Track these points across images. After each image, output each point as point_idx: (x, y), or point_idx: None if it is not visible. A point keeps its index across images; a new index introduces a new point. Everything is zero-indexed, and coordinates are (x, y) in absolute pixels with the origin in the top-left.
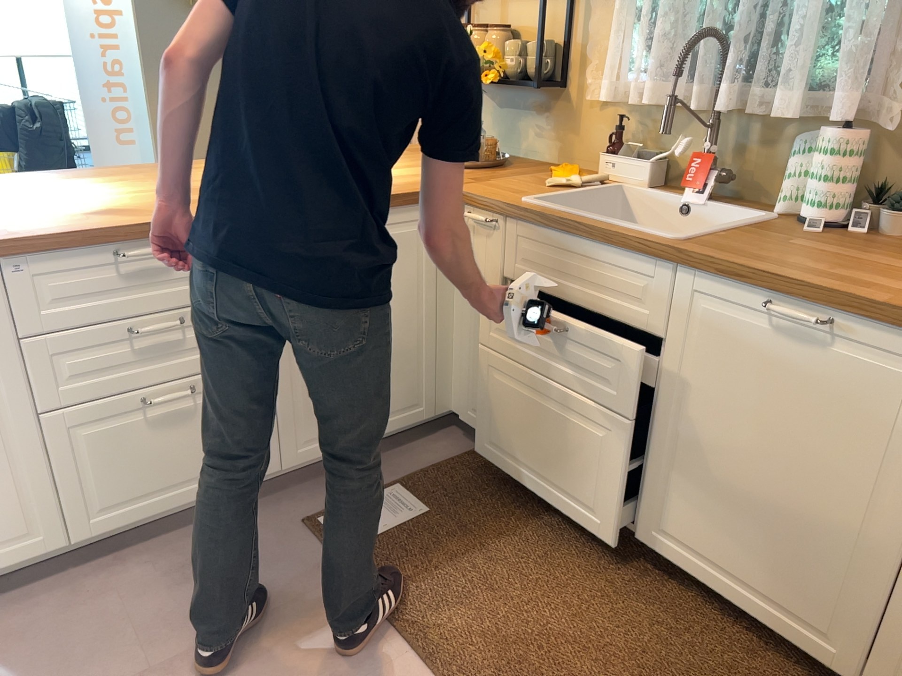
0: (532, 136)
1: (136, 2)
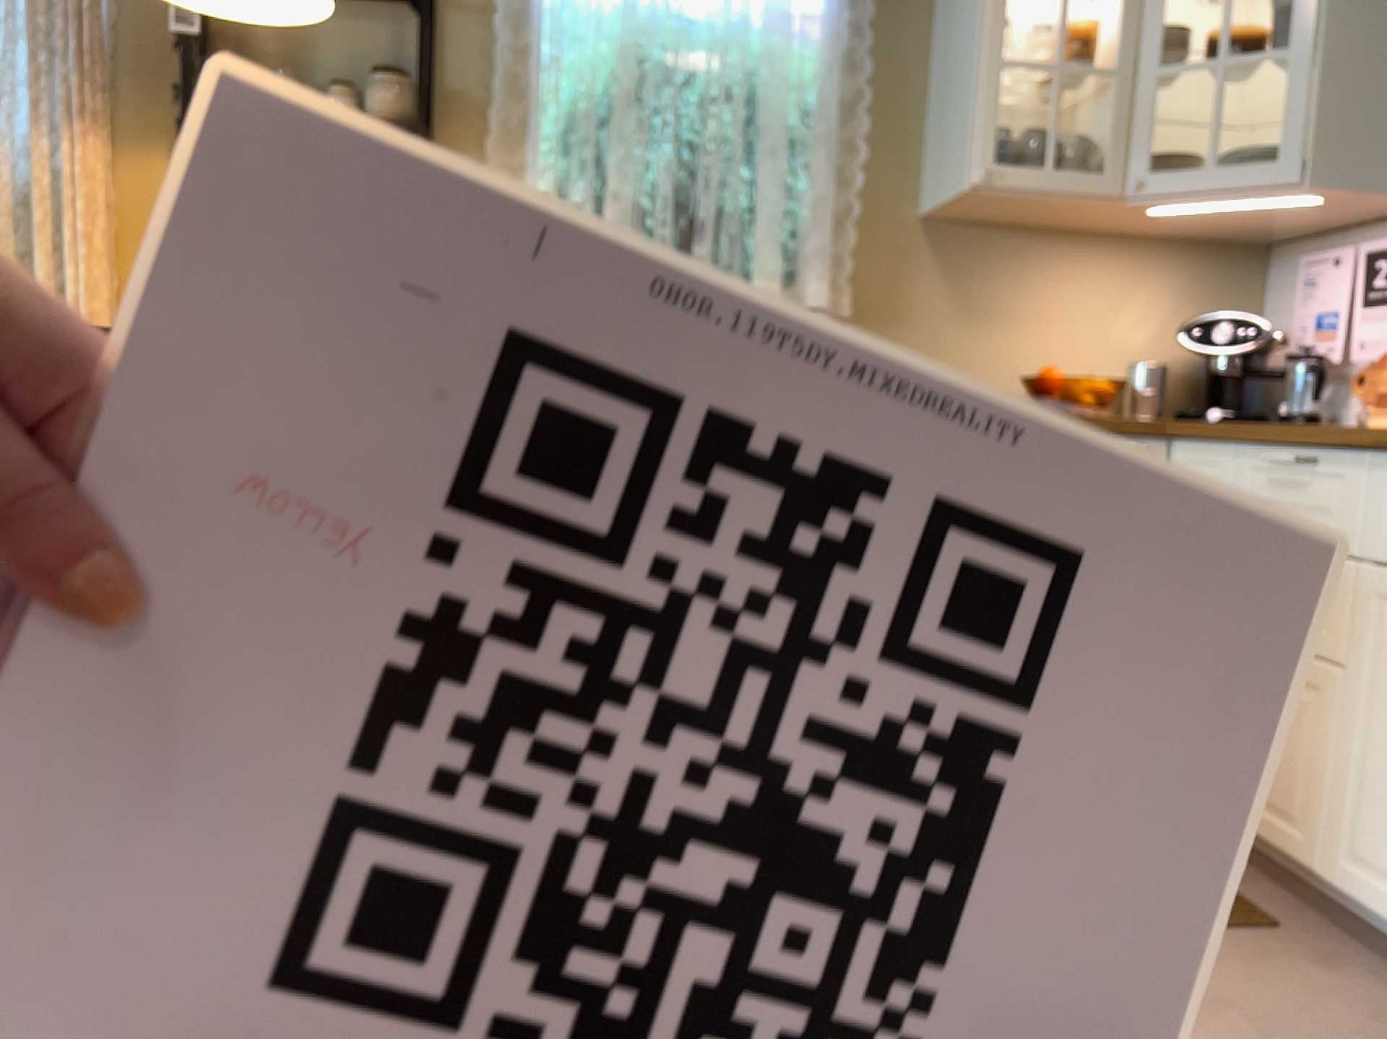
0: None
1: None
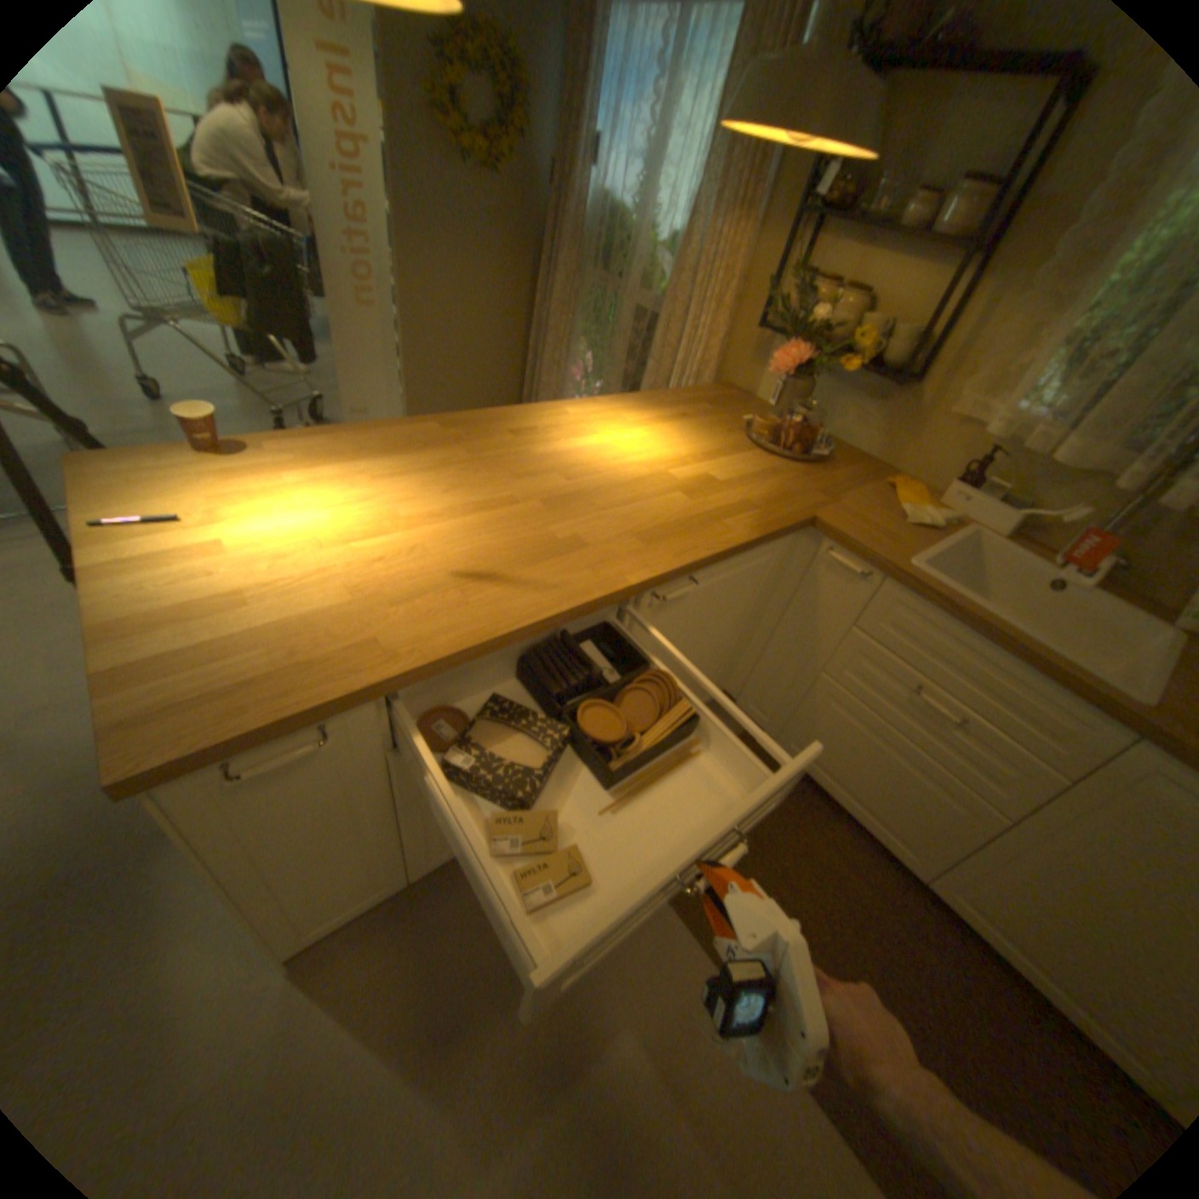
0: (853, 417)
1: (385, 129)
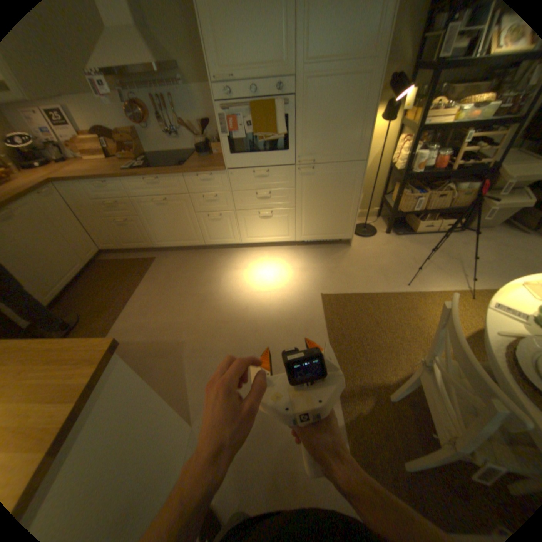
0: None
1: None
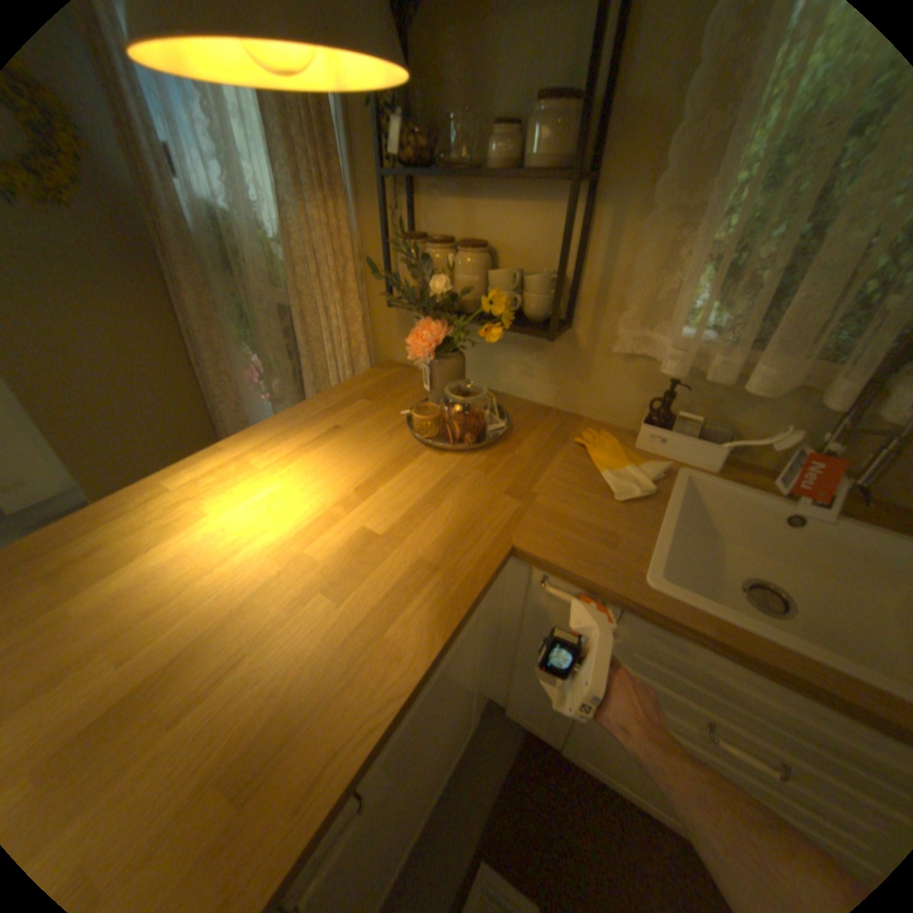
0: (518, 372)
1: None
